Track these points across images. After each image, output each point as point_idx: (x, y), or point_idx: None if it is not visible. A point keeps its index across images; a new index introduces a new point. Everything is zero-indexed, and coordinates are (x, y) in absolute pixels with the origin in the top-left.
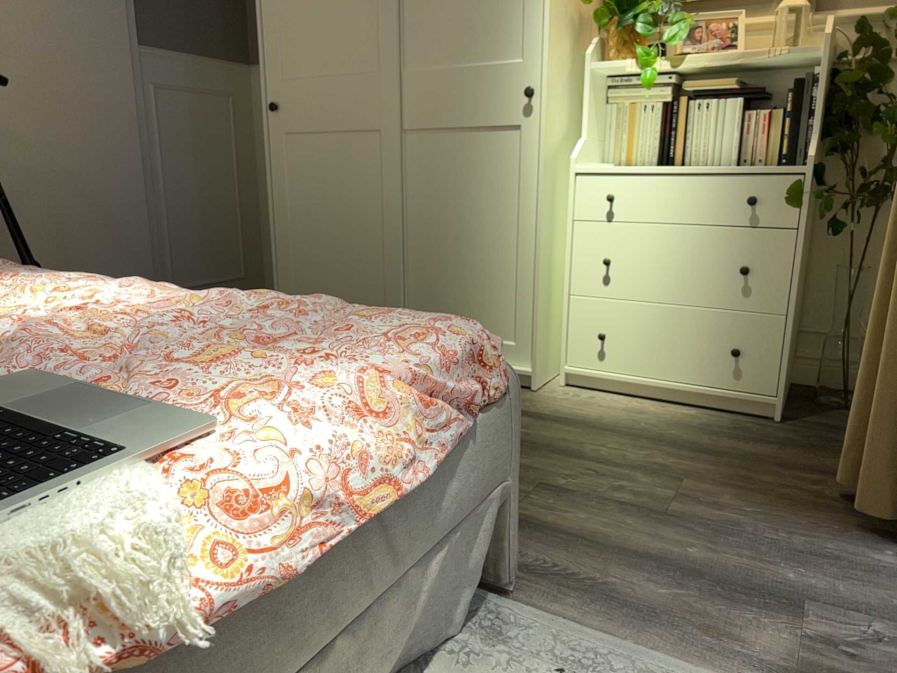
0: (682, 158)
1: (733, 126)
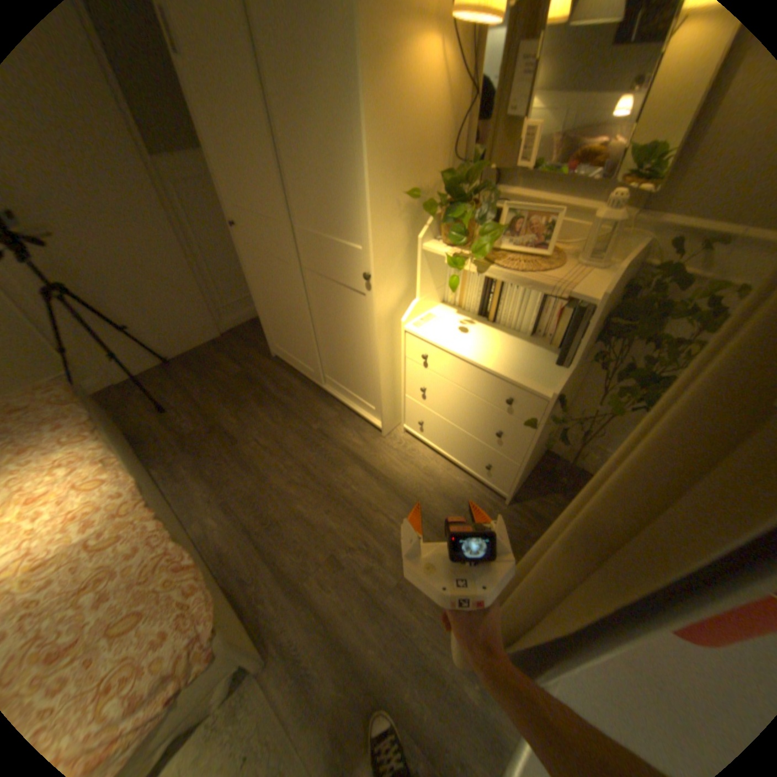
0: (495, 316)
1: (534, 307)
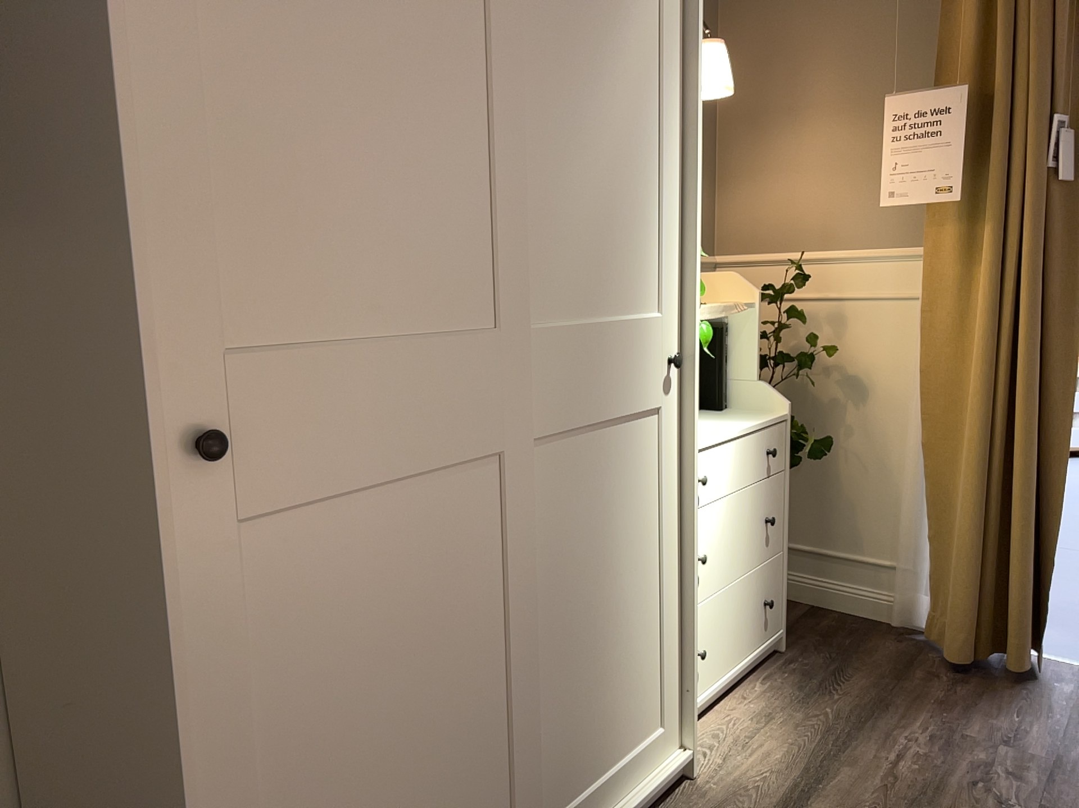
0: None
1: None
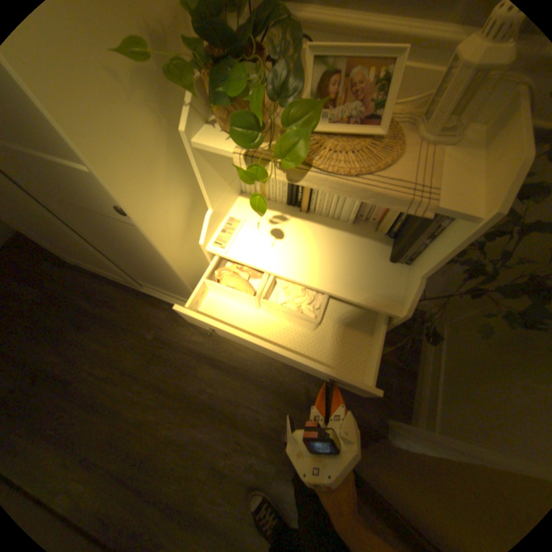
0: (308, 206)
1: None
